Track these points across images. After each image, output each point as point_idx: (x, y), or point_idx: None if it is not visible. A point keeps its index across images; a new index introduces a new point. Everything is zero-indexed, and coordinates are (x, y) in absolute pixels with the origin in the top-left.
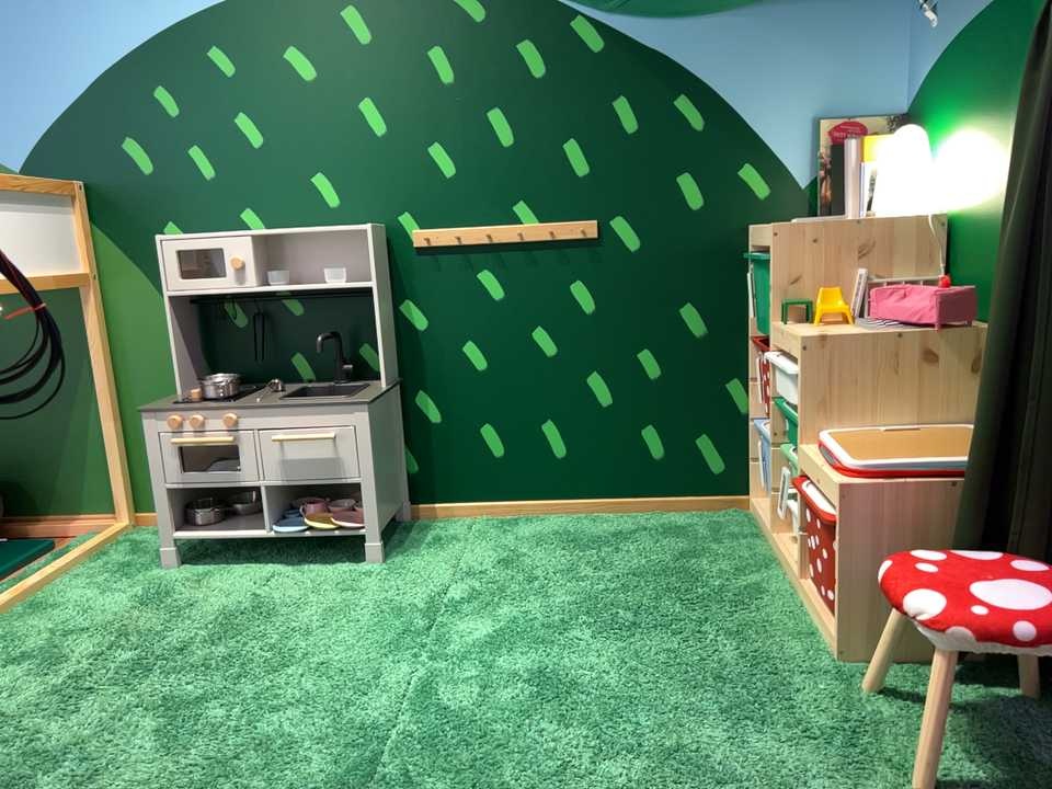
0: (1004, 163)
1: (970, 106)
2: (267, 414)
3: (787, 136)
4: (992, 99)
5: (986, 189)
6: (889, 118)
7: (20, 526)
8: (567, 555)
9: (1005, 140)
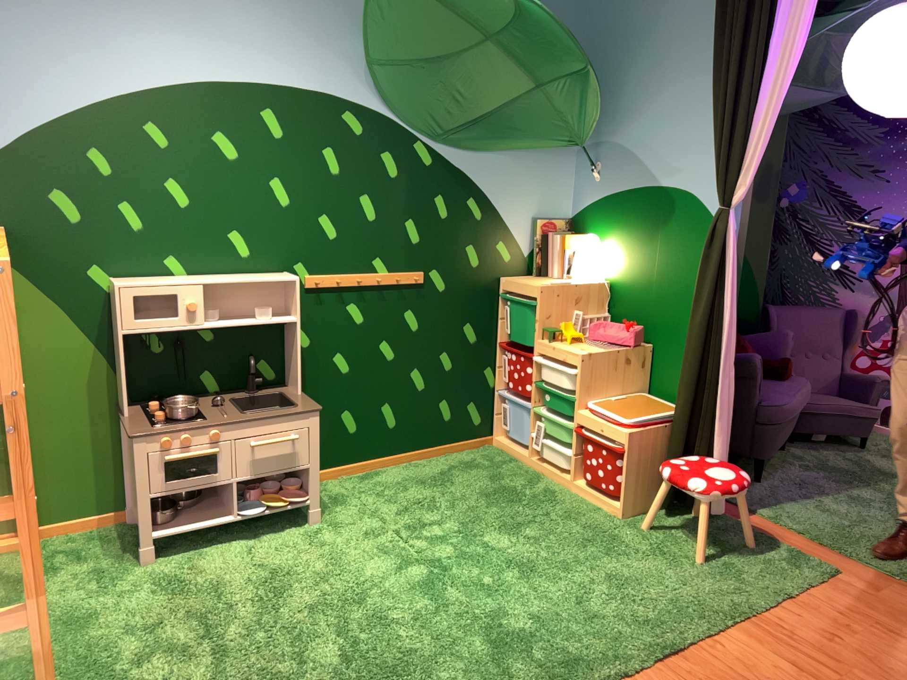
0: (647, 269)
1: (622, 234)
2: (249, 424)
3: (519, 228)
4: (639, 235)
5: (635, 277)
6: (563, 223)
7: None
8: (428, 488)
9: (648, 258)
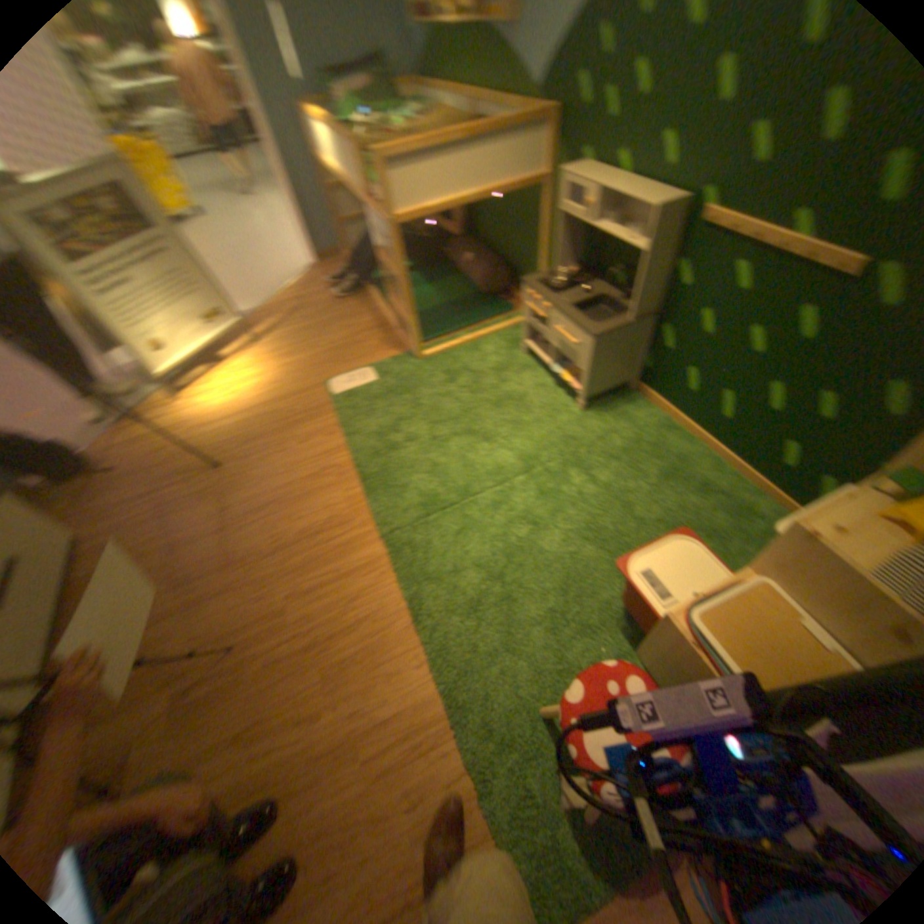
0: None
1: None
2: (557, 314)
3: None
4: None
5: None
6: None
7: (511, 293)
8: (656, 476)
9: None
